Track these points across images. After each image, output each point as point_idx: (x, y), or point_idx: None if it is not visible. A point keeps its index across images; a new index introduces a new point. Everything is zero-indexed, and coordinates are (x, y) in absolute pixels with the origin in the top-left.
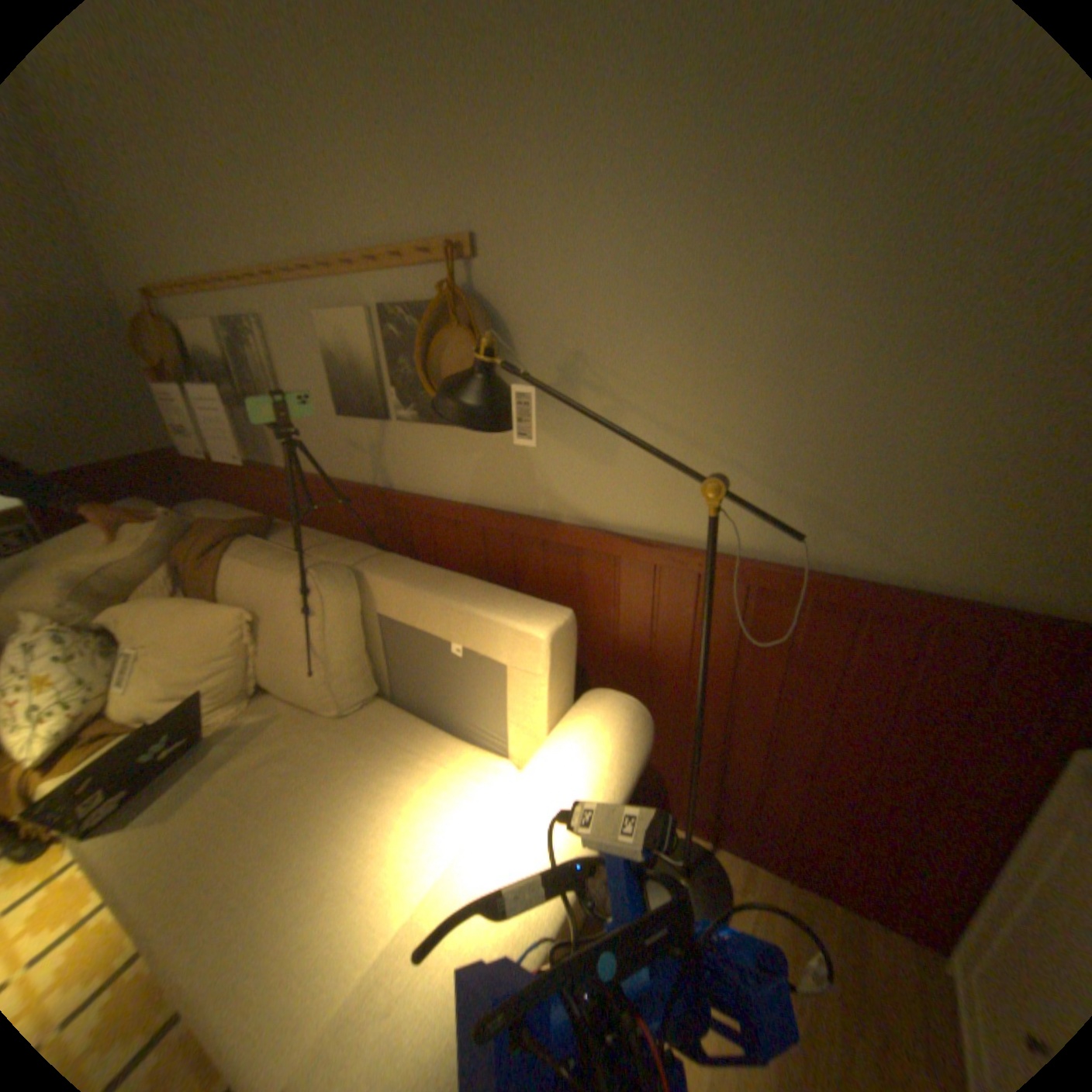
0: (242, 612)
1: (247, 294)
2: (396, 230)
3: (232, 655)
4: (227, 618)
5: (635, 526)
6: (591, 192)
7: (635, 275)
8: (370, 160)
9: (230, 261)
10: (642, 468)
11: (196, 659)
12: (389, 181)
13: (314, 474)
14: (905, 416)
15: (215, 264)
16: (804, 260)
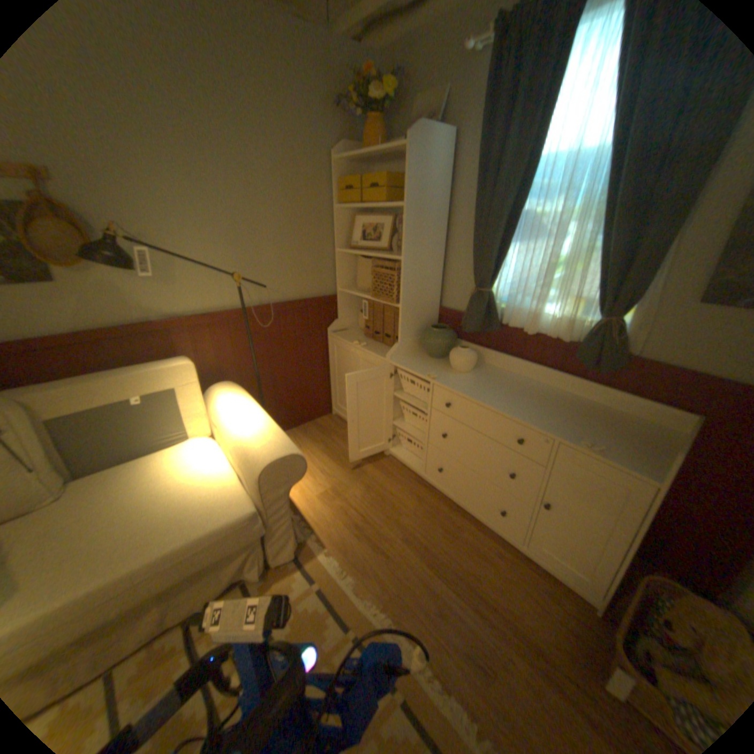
0: None
1: None
2: None
3: None
4: None
5: (193, 310)
6: (133, 167)
7: (165, 204)
8: None
9: None
10: (190, 283)
11: None
12: None
13: None
14: (267, 252)
15: None
16: (227, 206)
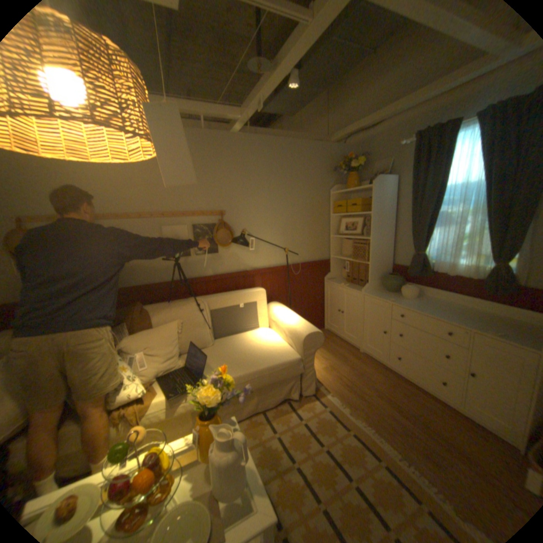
0: (177, 321)
1: (119, 221)
2: (201, 208)
3: (178, 338)
4: (173, 325)
5: (263, 266)
6: (251, 207)
7: (259, 220)
8: (194, 193)
9: (110, 211)
10: (264, 254)
11: (170, 342)
12: (200, 198)
13: (141, 285)
14: (297, 238)
15: (97, 211)
16: (282, 219)
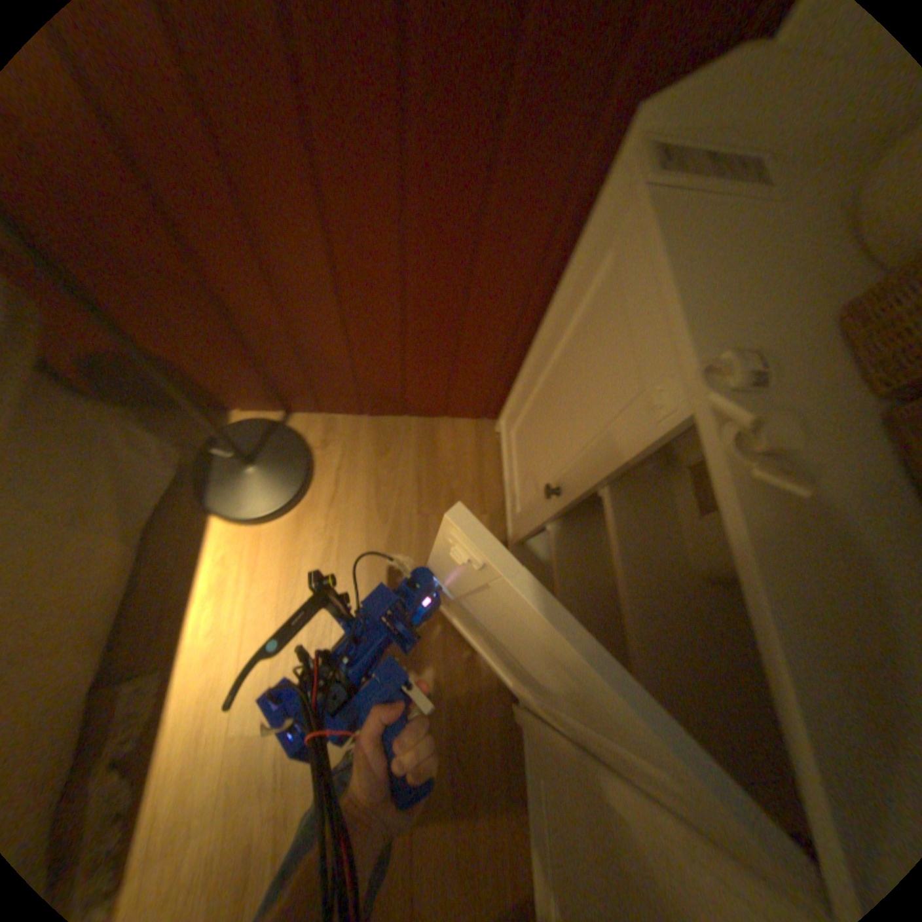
0: None
1: None
2: None
3: None
4: None
5: None
6: None
7: None
8: None
9: None
10: None
11: None
12: None
13: None
14: None
15: None
16: None
